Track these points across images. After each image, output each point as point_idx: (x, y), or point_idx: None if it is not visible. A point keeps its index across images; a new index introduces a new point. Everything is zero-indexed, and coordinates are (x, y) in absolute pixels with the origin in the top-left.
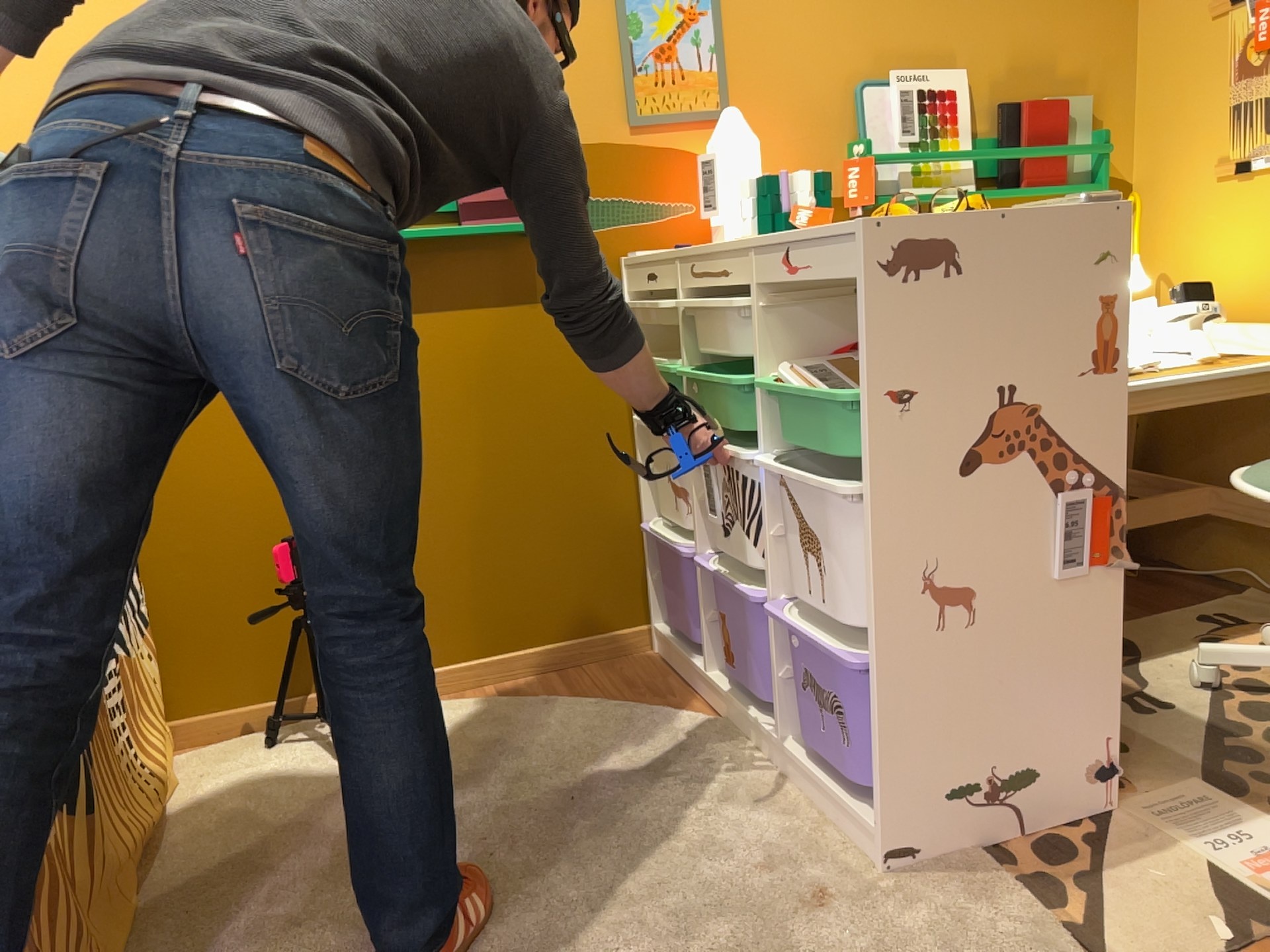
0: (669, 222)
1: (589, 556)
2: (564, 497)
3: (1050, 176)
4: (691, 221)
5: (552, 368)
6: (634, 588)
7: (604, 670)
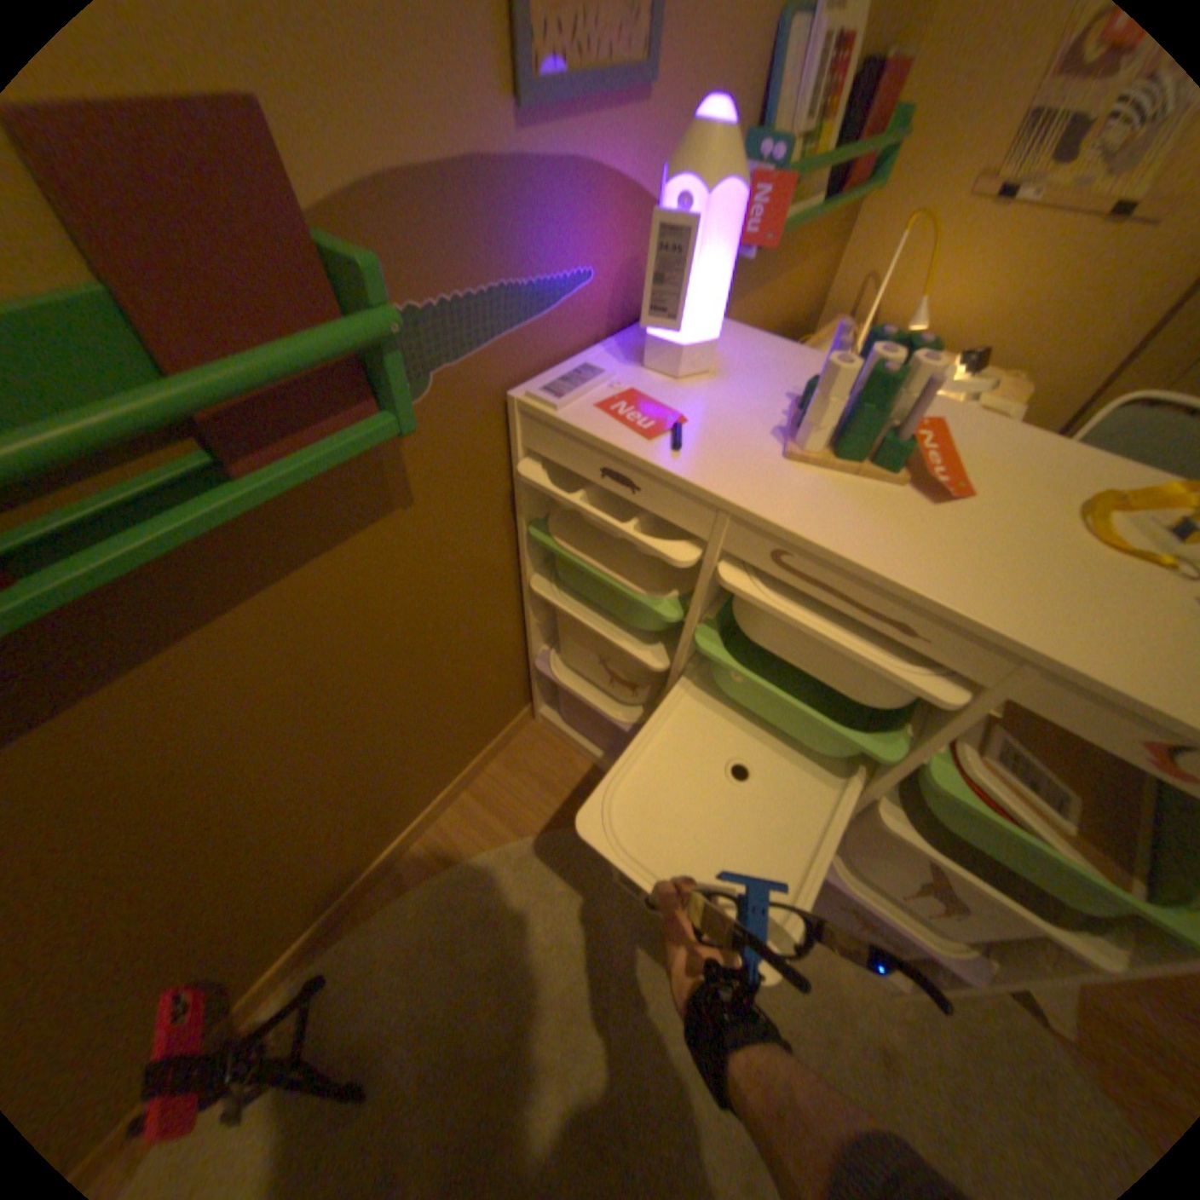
0: (565, 308)
1: (485, 703)
2: (459, 682)
3: (866, 171)
4: (588, 298)
5: (431, 579)
6: (519, 693)
7: (513, 770)
